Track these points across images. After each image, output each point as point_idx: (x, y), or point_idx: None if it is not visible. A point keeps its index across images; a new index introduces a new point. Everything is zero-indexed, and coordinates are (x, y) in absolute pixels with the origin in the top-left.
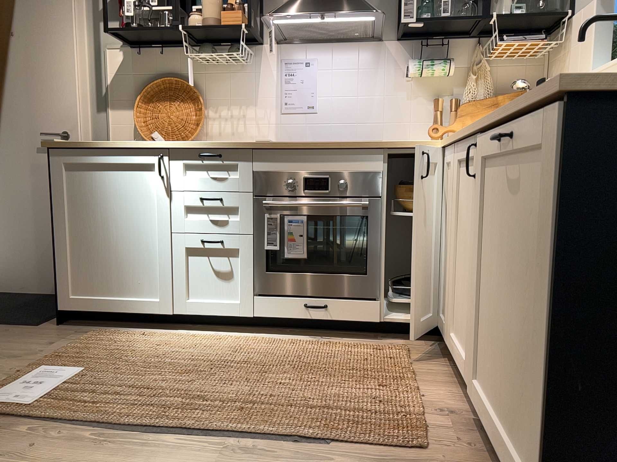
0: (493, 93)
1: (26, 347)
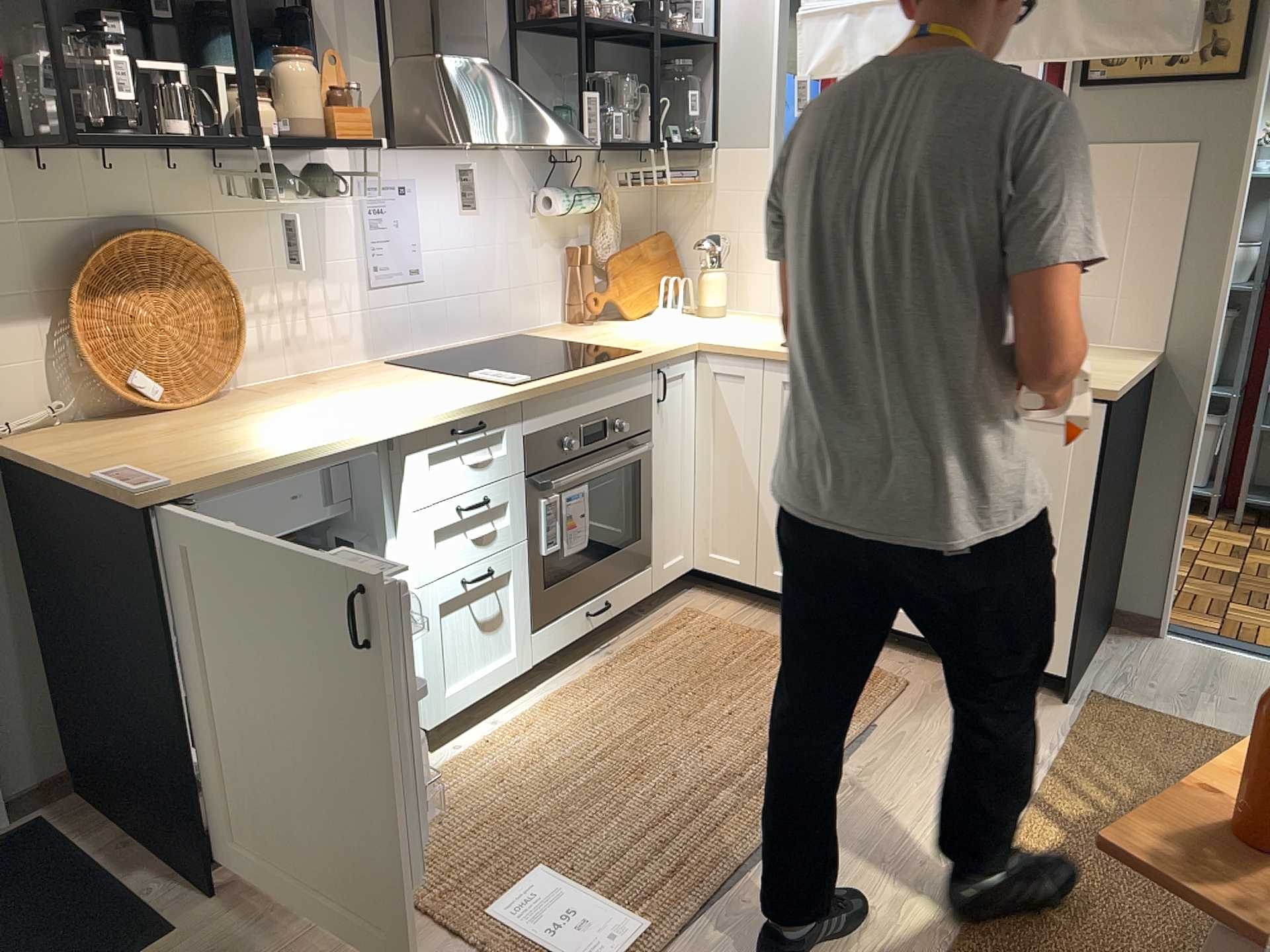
0: (620, 232)
1: (318, 944)
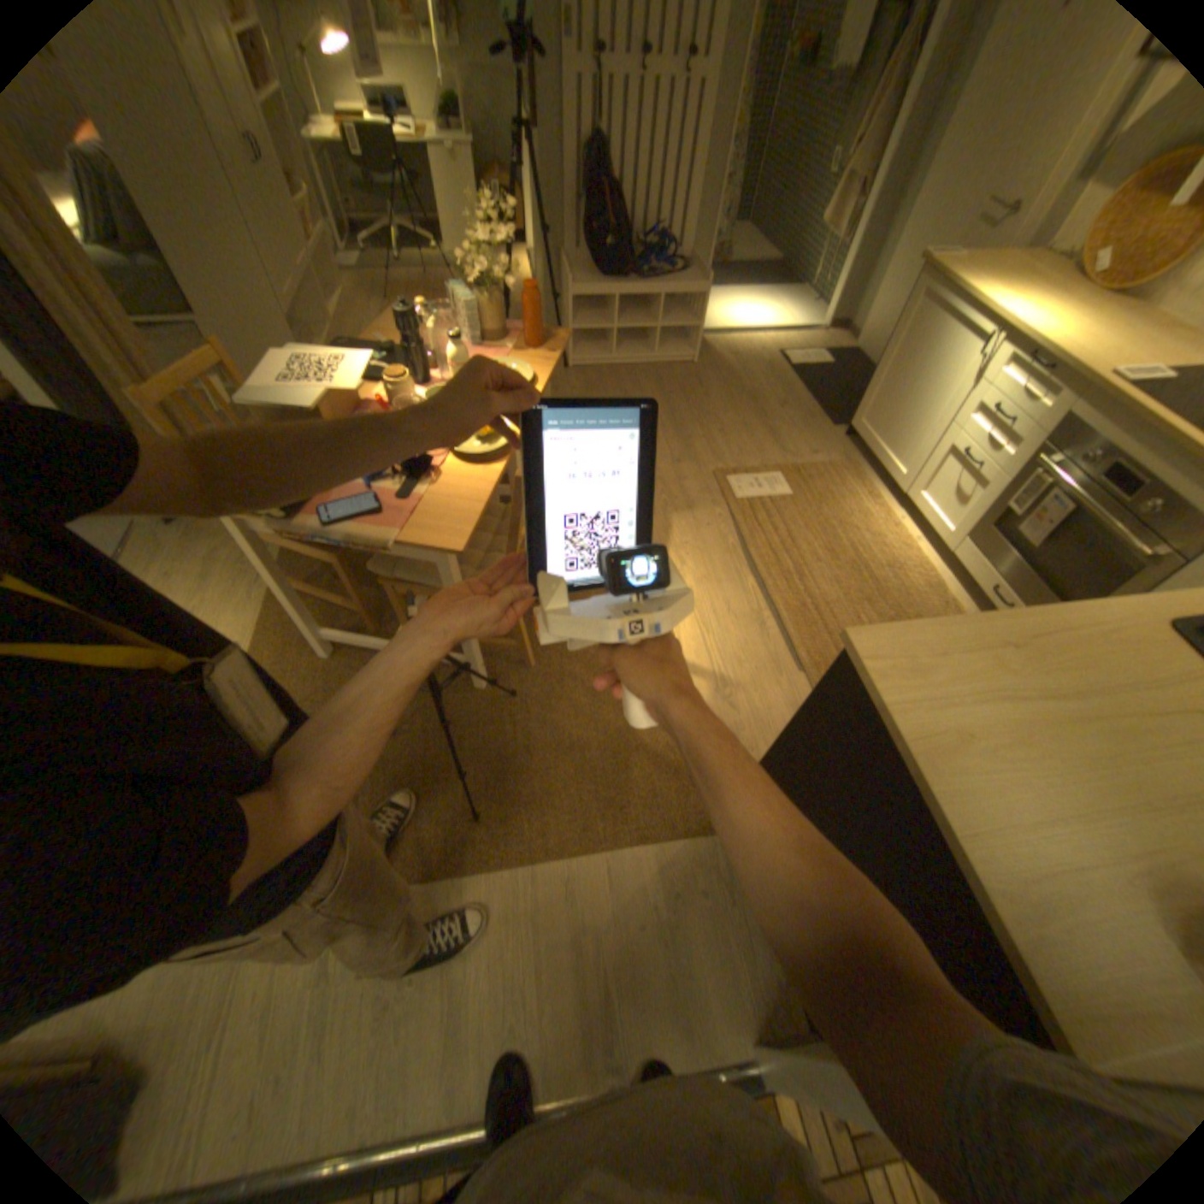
0: None
1: (800, 445)
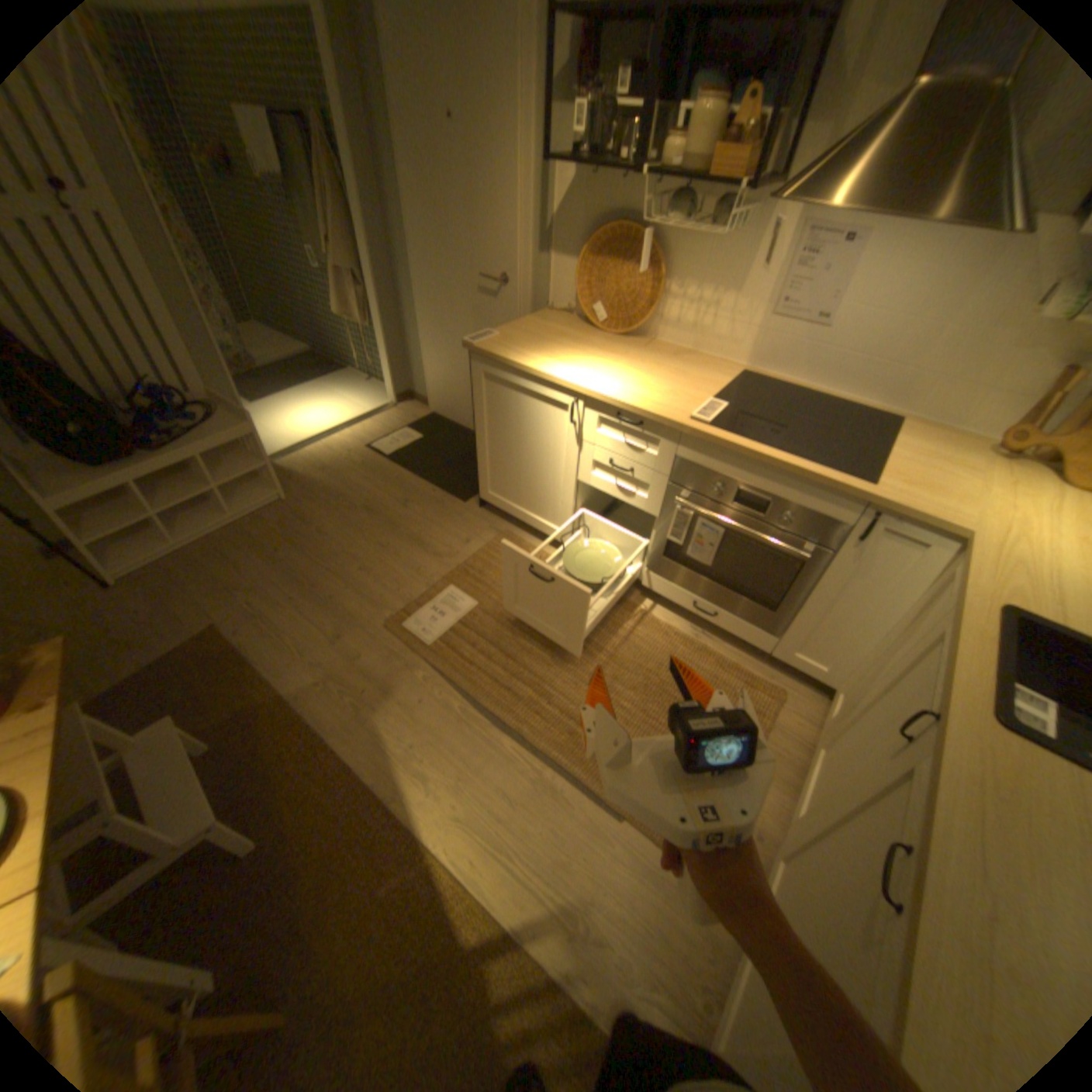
0: None
1: (450, 538)
